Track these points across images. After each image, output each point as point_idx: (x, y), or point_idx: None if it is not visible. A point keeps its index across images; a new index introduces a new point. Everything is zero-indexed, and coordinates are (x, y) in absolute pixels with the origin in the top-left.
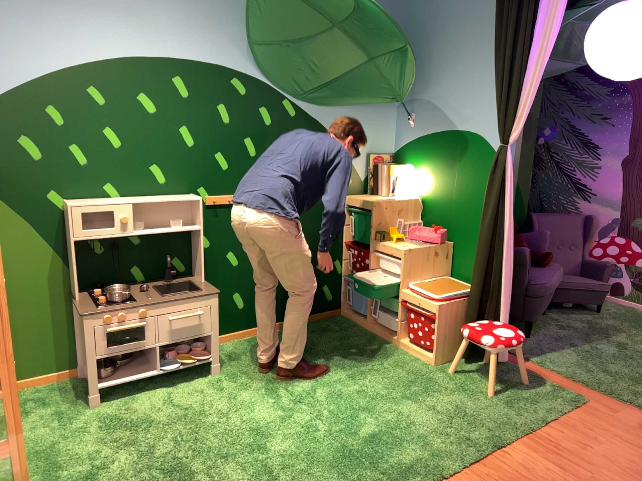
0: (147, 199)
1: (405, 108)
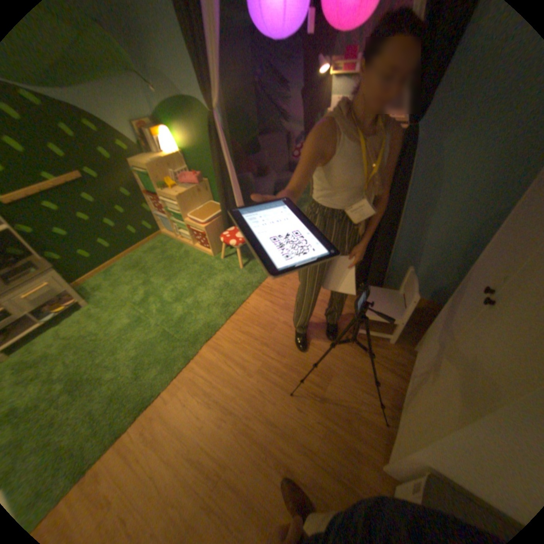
0: None
1: (139, 77)
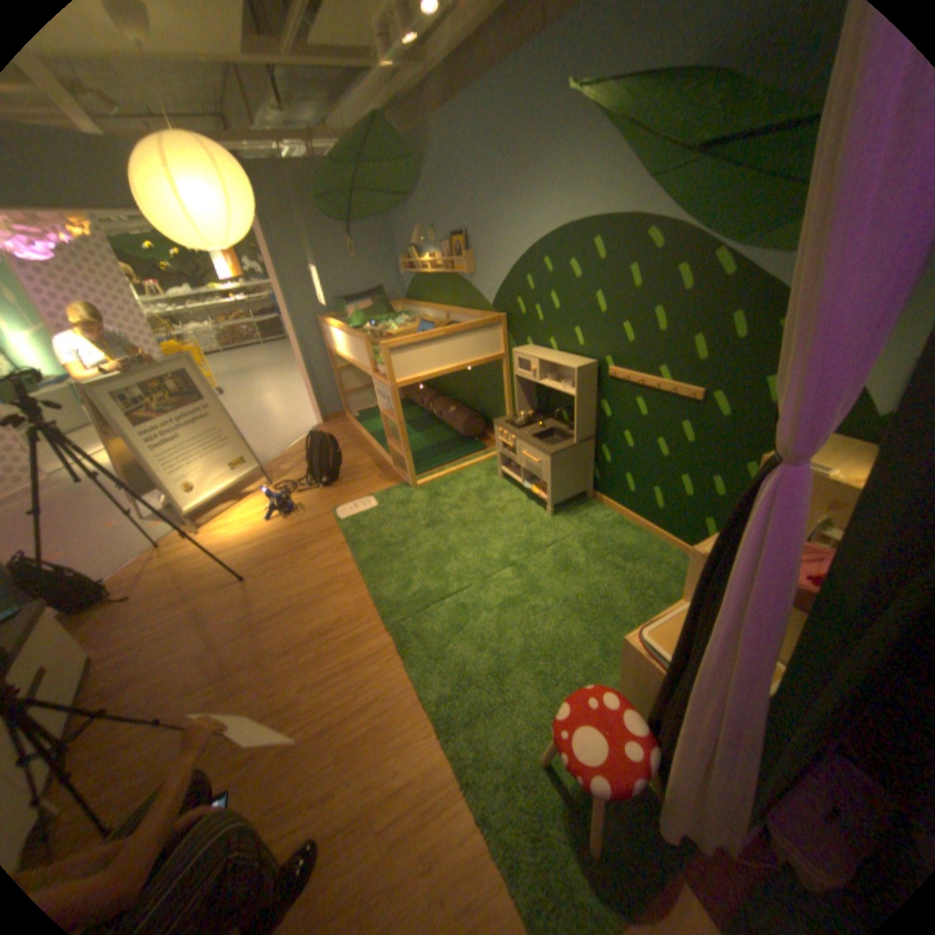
0: (551, 359)
1: None
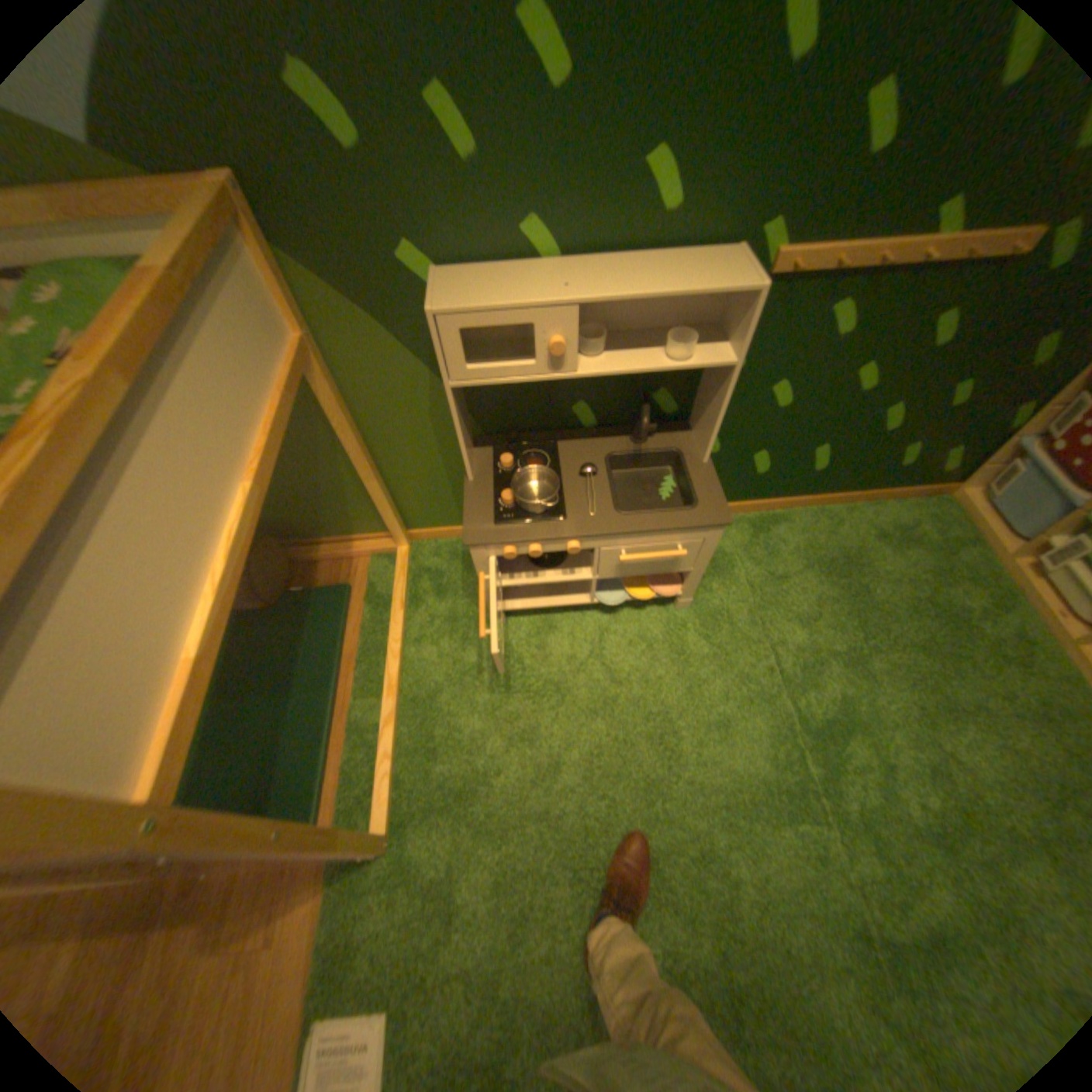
0: (621, 282)
1: None
